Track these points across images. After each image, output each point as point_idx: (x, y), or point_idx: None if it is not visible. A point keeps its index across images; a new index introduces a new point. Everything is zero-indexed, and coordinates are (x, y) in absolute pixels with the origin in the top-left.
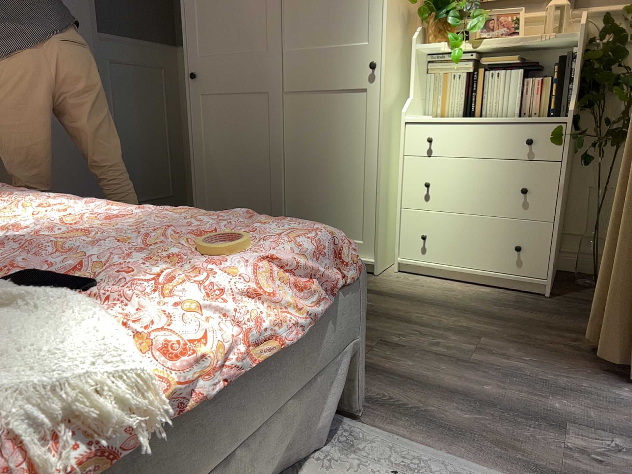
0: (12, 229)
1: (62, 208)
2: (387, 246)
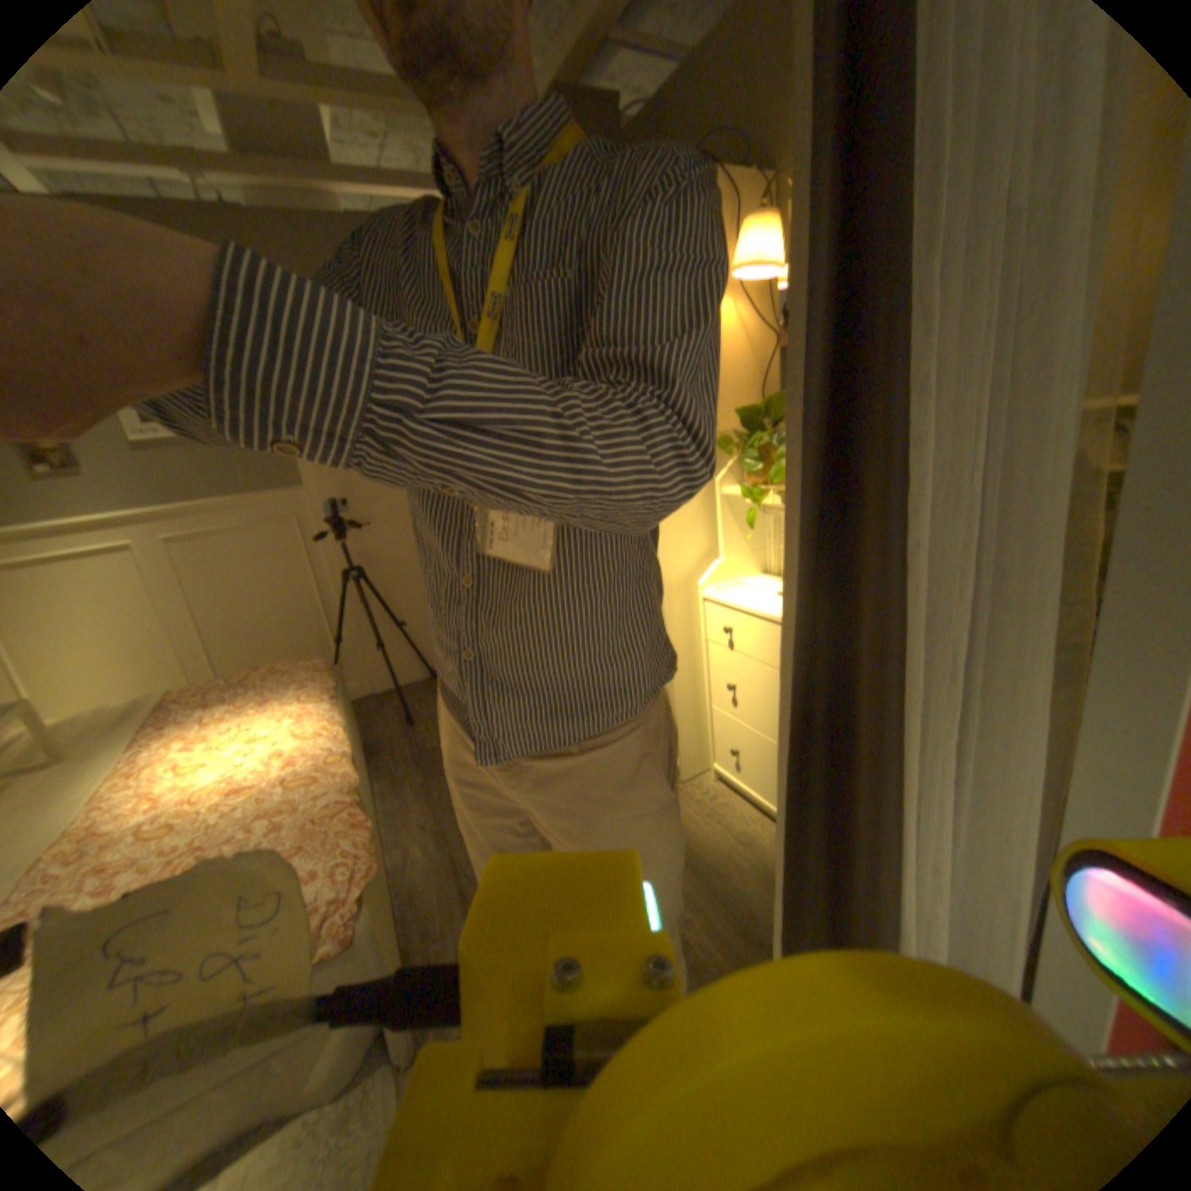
0: (160, 798)
1: (260, 743)
2: (704, 742)
